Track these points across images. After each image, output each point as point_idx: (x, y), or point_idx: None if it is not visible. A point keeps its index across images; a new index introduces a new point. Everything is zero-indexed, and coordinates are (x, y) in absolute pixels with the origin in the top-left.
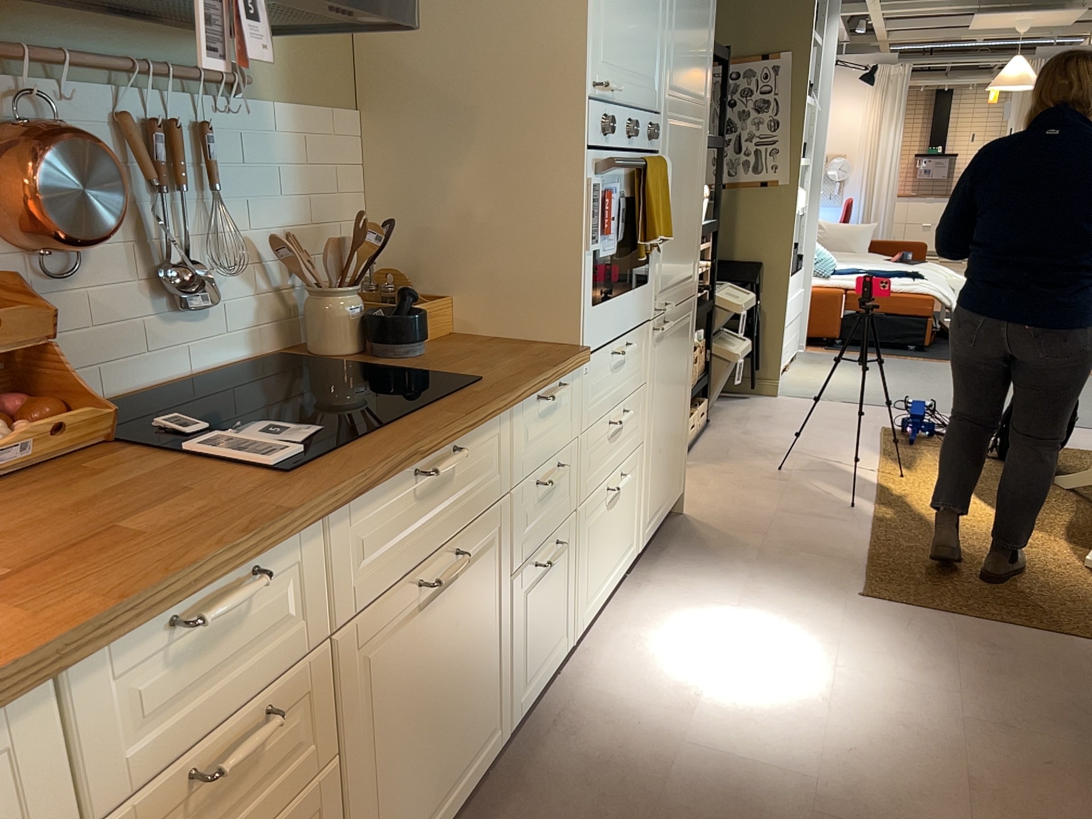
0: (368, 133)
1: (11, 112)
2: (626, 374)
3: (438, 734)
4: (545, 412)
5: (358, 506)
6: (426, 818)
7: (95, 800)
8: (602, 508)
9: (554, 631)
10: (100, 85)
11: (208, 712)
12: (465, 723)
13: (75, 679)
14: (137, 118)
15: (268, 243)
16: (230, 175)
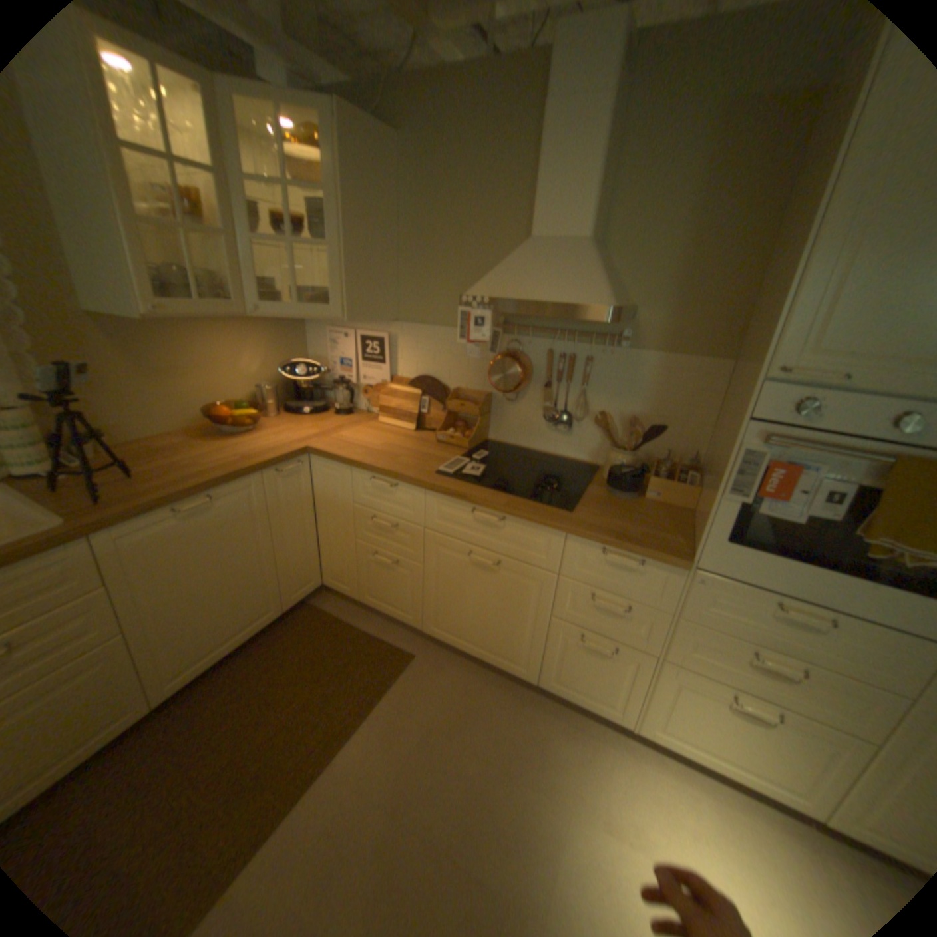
0: (734, 374)
1: (507, 347)
2: (821, 644)
3: (478, 620)
4: (613, 564)
5: (443, 499)
6: (466, 640)
7: (357, 499)
8: (720, 701)
9: (604, 694)
10: (547, 339)
11: (383, 508)
12: (498, 638)
13: (356, 471)
14: (557, 352)
15: (618, 416)
16: (602, 381)
